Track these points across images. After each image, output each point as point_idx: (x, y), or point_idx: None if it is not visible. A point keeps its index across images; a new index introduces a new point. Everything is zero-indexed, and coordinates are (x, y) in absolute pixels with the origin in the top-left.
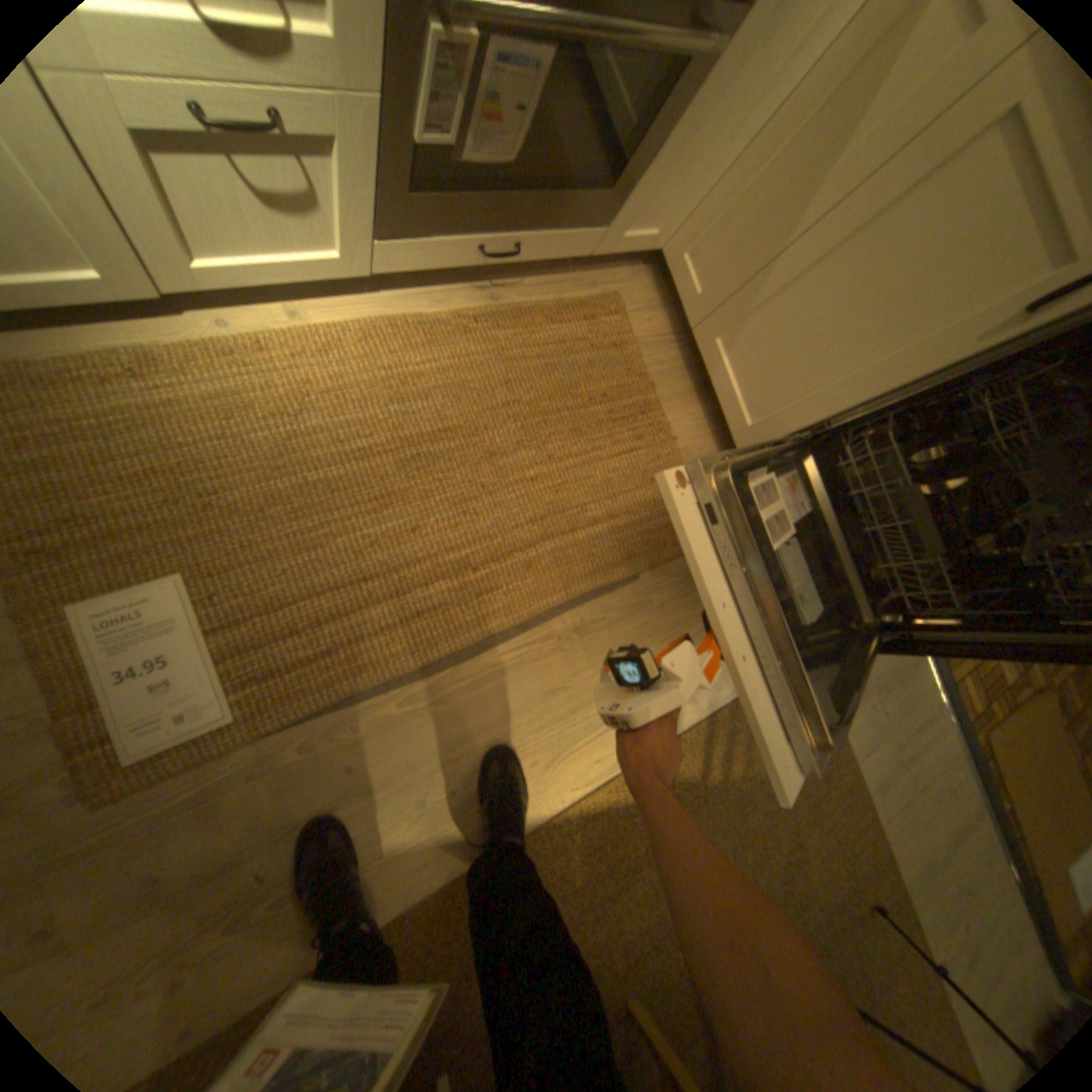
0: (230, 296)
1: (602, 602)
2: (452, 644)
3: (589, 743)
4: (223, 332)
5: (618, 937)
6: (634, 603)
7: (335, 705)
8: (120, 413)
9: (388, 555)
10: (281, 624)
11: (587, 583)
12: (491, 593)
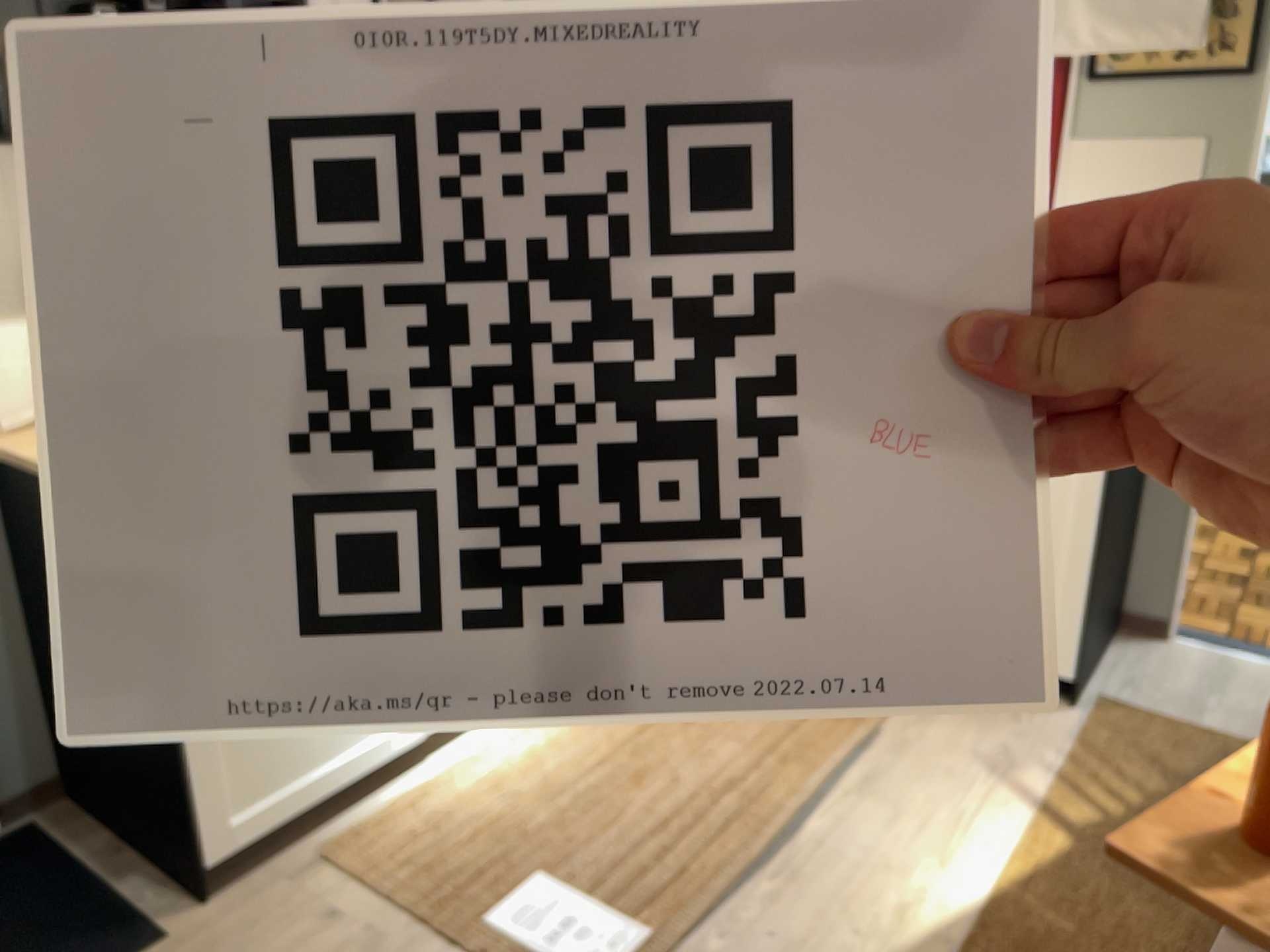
0: (449, 740)
1: (871, 756)
2: (775, 828)
3: (967, 839)
4: (460, 756)
5: (1164, 942)
6: (899, 744)
7: (722, 903)
8: (436, 816)
9: (673, 803)
10: (634, 871)
11: (844, 749)
12: (773, 789)
